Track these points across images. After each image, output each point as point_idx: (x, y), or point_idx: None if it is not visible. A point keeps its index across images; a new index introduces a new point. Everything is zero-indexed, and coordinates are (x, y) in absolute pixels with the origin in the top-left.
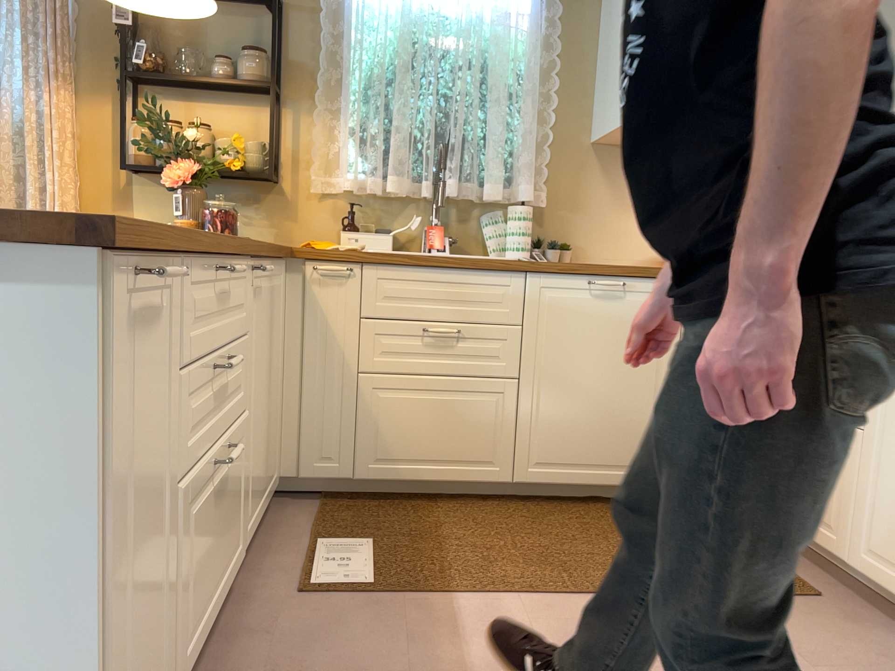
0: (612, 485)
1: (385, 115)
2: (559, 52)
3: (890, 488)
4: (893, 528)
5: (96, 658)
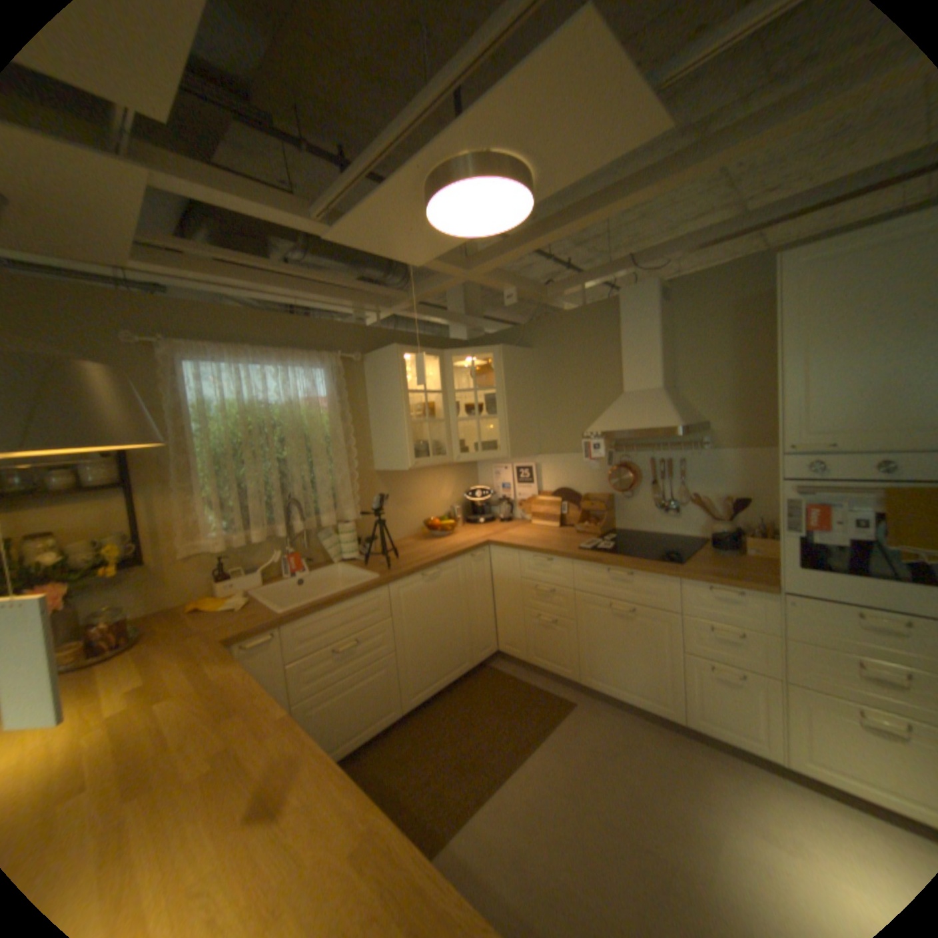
0: (450, 684)
1: (231, 486)
2: (349, 423)
3: (595, 647)
4: (600, 665)
5: None
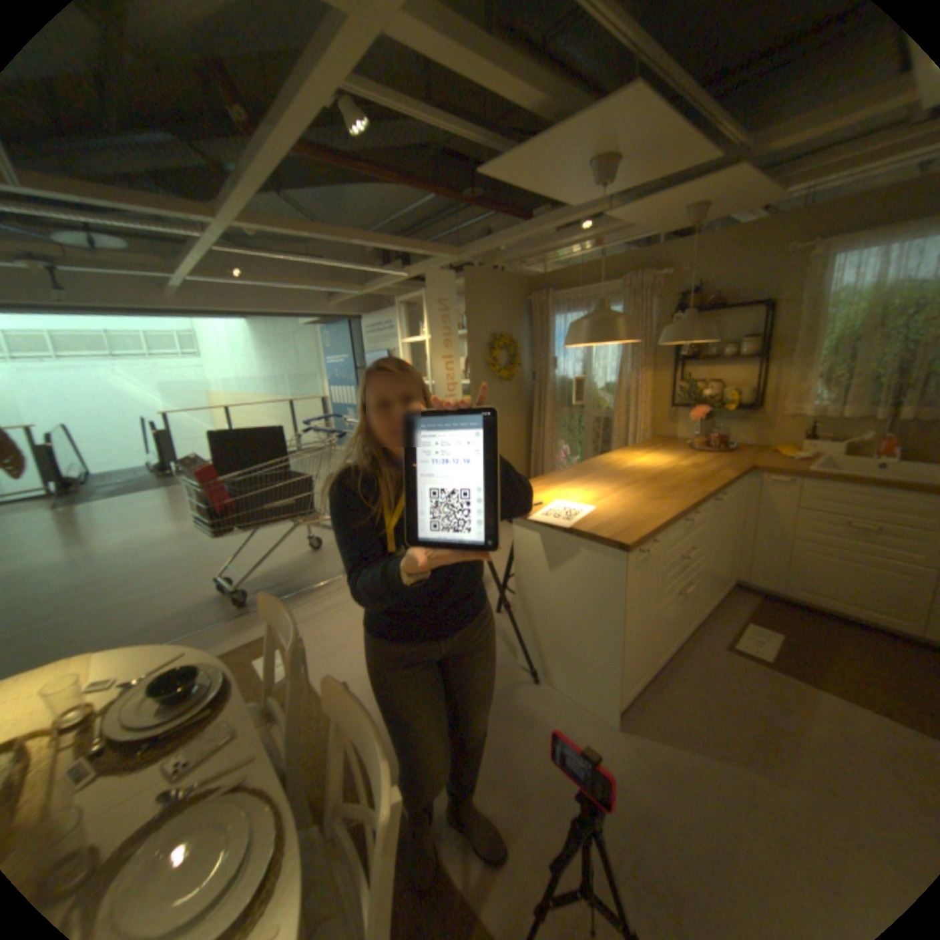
0: None
1: (850, 361)
2: None
3: None
4: None
5: (626, 659)
